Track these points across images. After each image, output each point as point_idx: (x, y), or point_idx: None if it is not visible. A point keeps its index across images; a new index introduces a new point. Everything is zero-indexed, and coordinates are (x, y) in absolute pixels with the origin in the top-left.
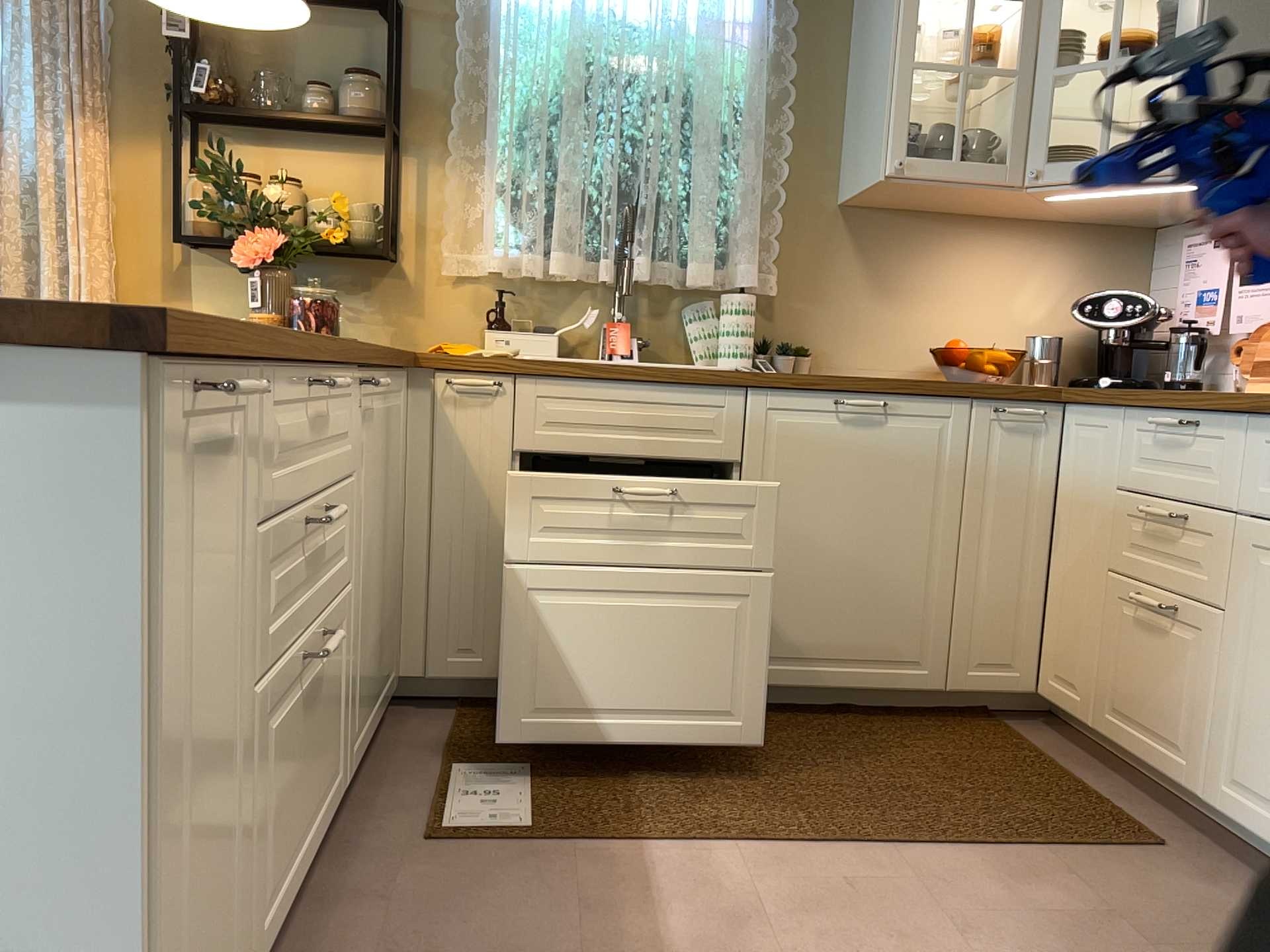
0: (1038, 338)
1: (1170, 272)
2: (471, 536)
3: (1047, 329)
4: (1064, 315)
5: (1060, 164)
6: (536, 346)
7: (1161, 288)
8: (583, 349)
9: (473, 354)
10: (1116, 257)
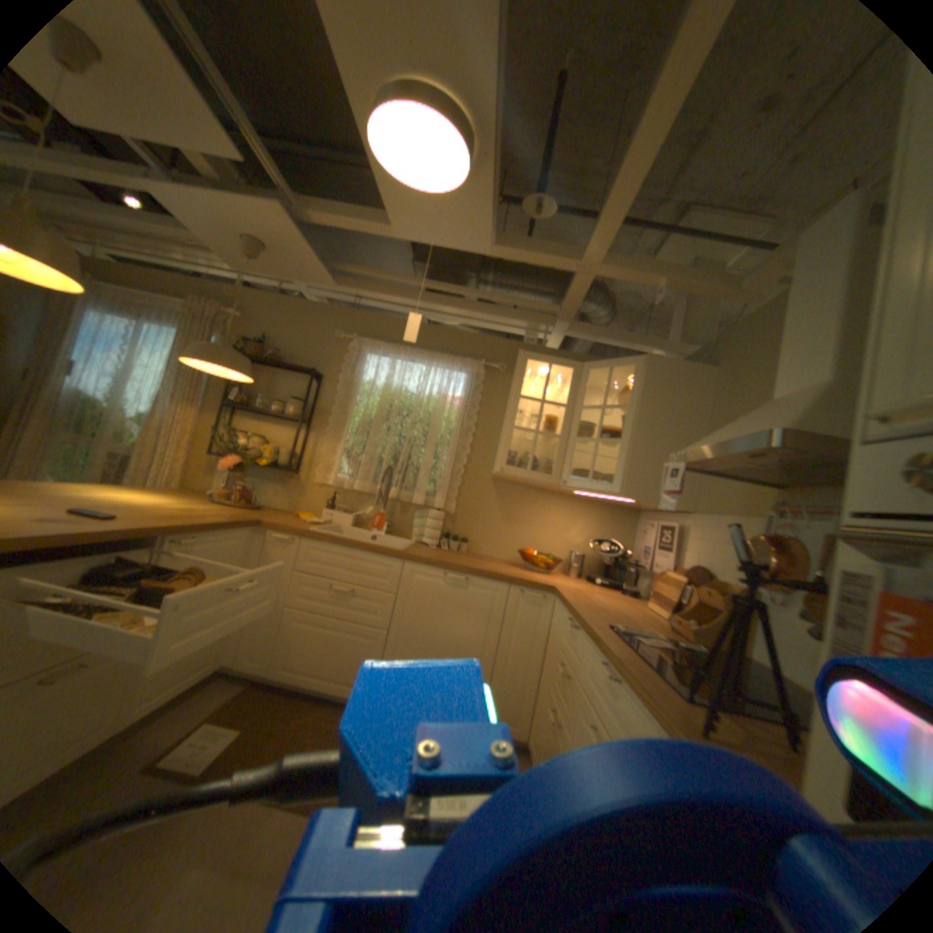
0: (577, 554)
1: (642, 534)
2: (267, 608)
3: (583, 550)
4: (591, 545)
5: (582, 479)
6: (343, 520)
7: (639, 541)
8: (368, 524)
9: (320, 519)
10: (619, 522)
